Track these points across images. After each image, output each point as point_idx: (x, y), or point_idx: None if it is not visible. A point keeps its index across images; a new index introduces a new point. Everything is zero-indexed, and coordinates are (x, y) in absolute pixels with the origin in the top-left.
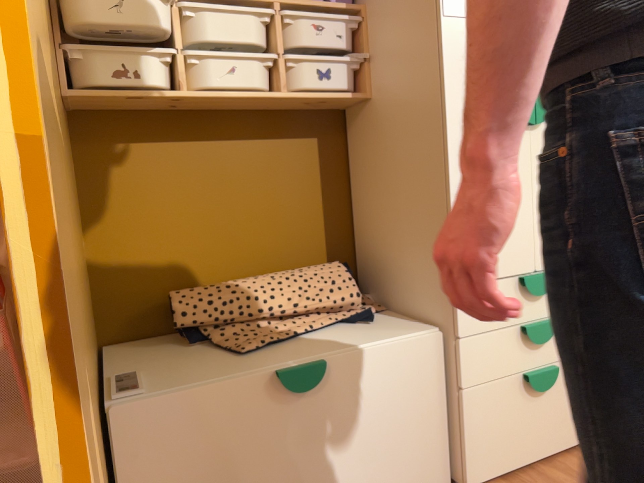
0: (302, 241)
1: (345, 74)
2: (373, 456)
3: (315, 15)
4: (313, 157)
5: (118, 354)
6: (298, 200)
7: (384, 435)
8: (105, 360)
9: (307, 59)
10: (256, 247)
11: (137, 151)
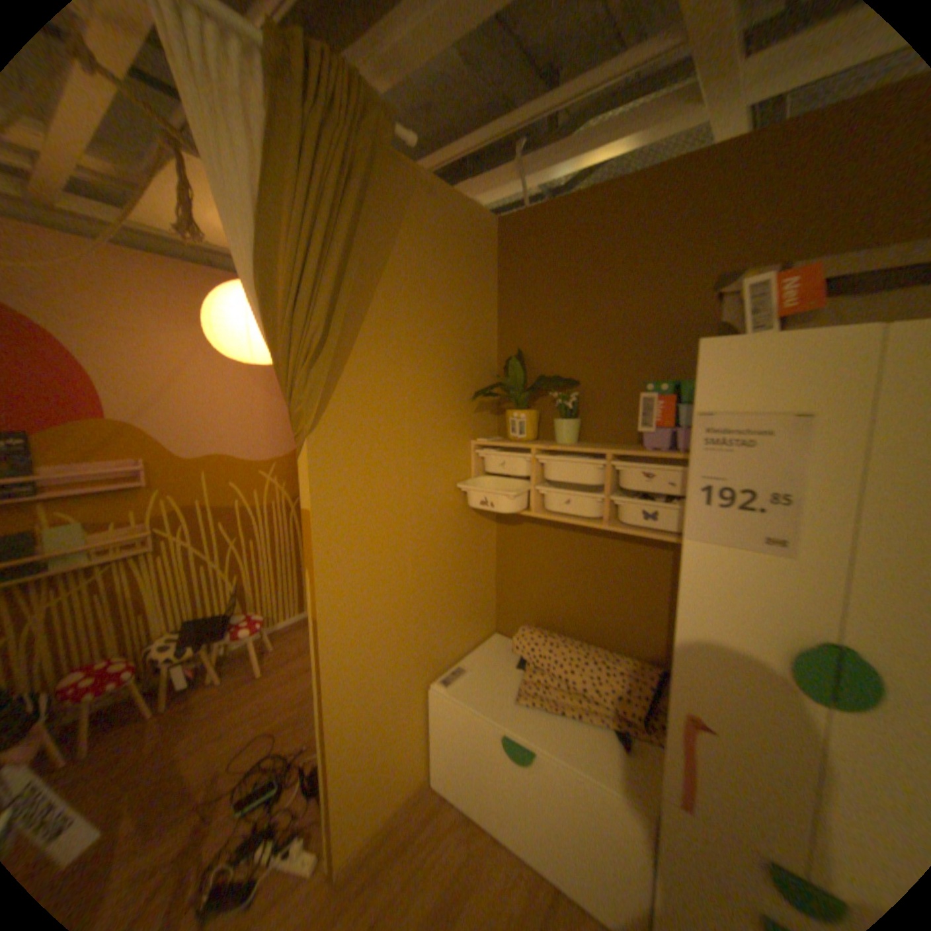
0: (639, 634)
1: (671, 520)
2: (567, 849)
3: (640, 467)
4: (663, 567)
5: (488, 646)
6: (641, 599)
7: (578, 845)
8: (478, 647)
9: (628, 502)
10: (597, 620)
11: (527, 528)
